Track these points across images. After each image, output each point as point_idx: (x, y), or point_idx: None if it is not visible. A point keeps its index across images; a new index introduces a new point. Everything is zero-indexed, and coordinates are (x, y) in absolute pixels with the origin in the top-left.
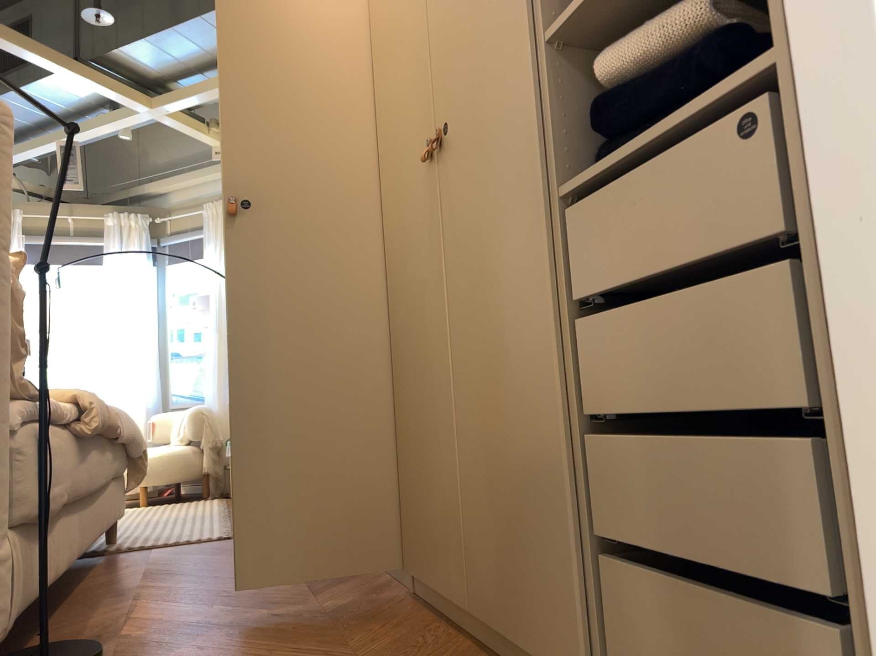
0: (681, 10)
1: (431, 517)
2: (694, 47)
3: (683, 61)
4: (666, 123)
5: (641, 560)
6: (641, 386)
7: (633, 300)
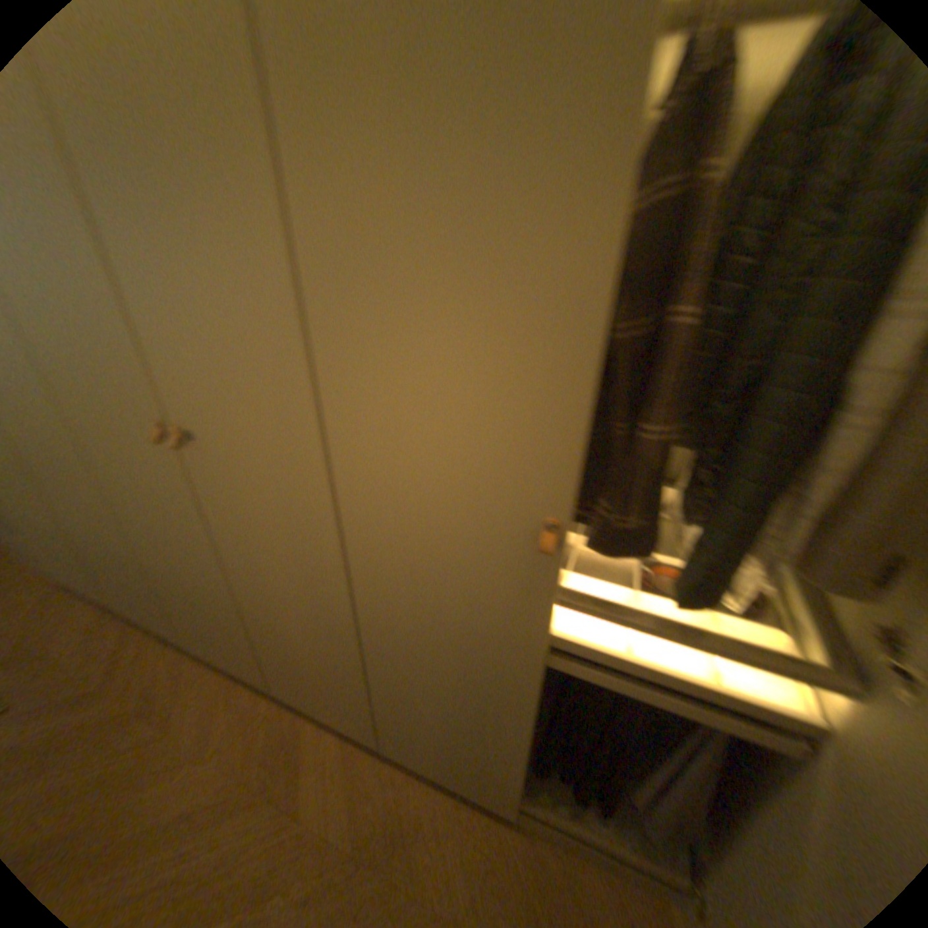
0: None
1: (448, 769)
2: None
3: None
4: None
5: None
6: None
7: None
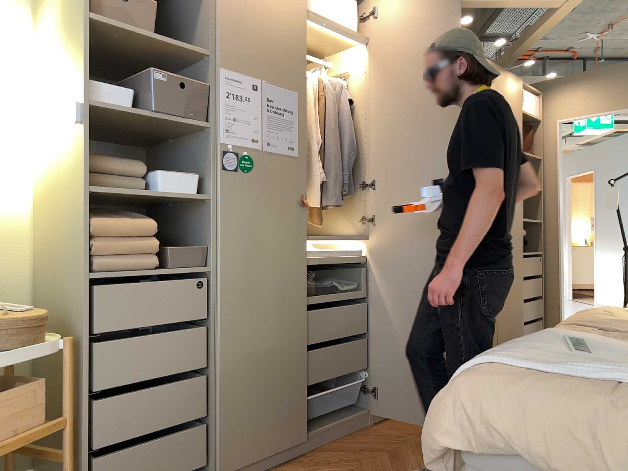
0: (525, 229)
1: None
2: (524, 236)
3: (526, 238)
4: (534, 251)
5: (530, 324)
6: (532, 293)
7: (532, 279)
